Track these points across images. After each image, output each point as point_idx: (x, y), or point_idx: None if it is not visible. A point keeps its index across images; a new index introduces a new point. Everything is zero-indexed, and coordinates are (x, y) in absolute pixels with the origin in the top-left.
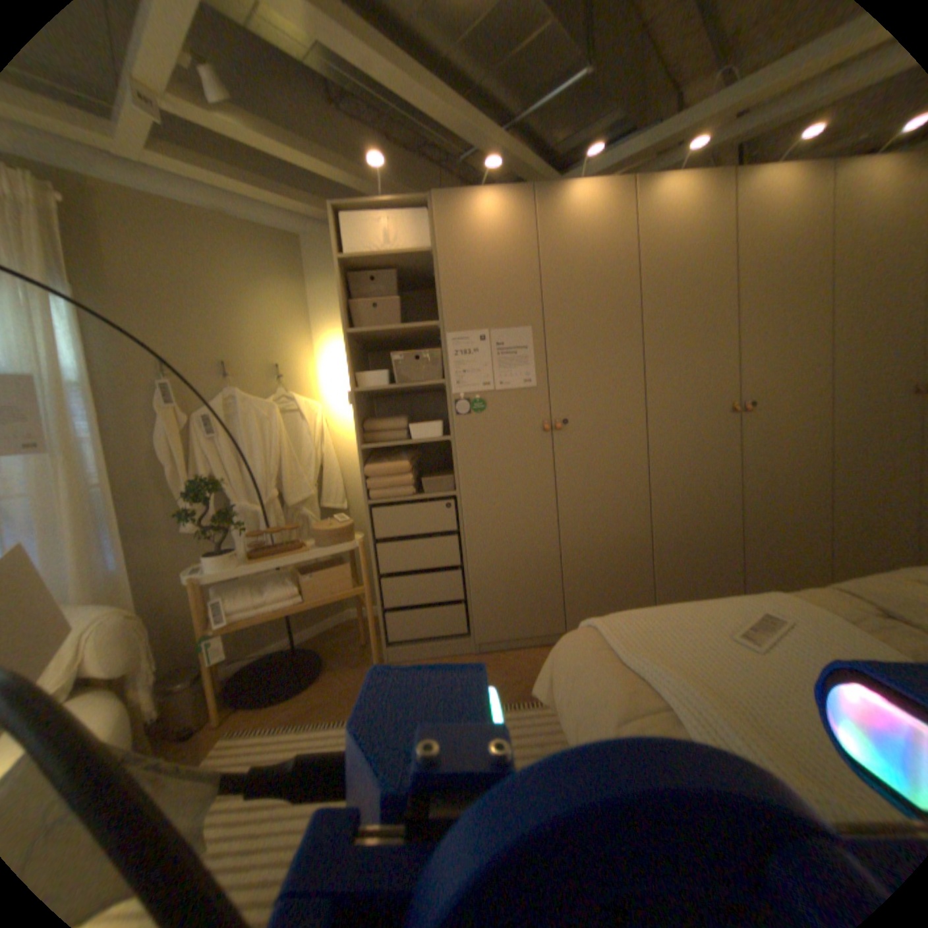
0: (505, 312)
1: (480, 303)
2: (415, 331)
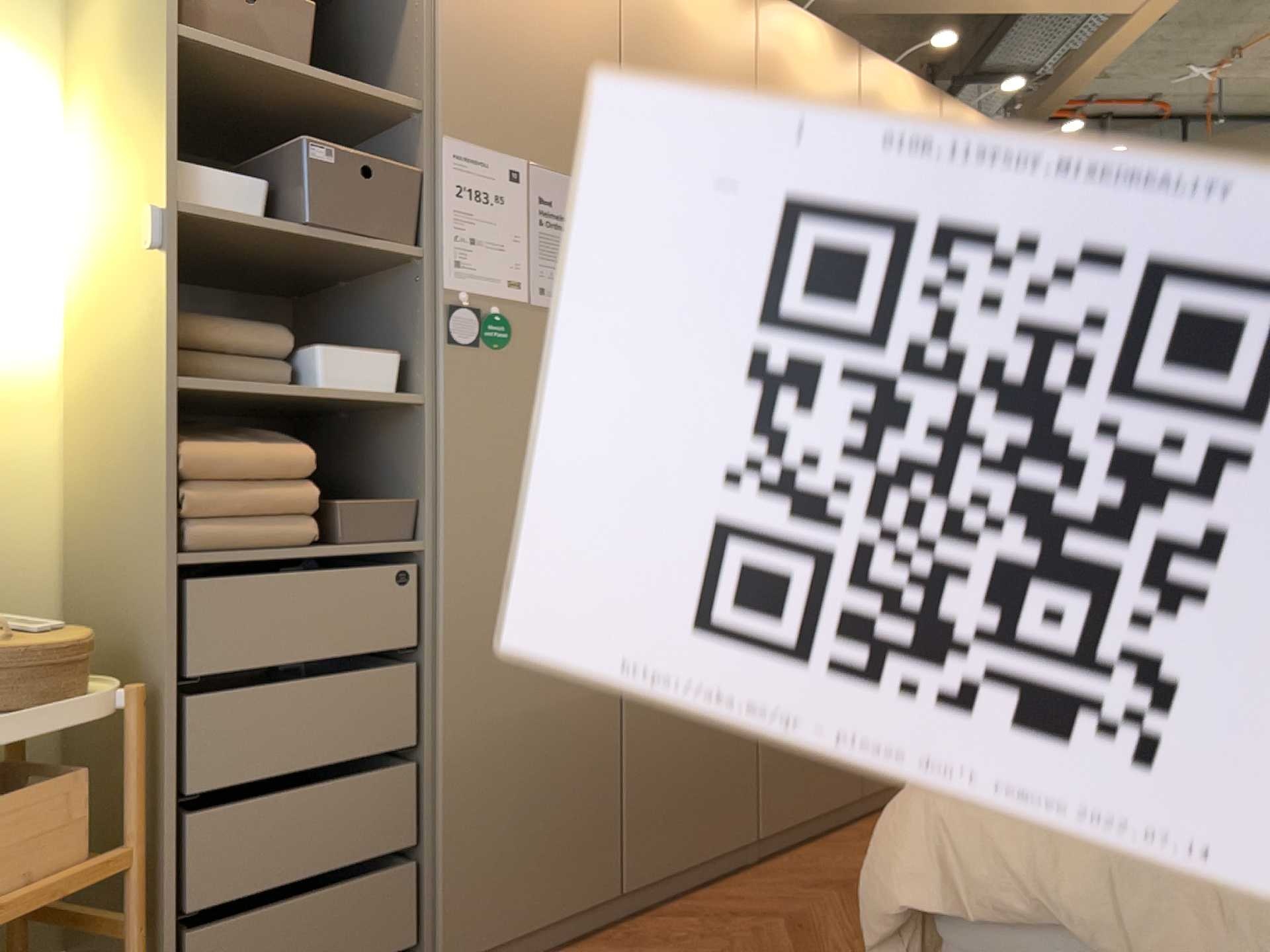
0: (562, 139)
1: (520, 101)
2: (338, 111)
